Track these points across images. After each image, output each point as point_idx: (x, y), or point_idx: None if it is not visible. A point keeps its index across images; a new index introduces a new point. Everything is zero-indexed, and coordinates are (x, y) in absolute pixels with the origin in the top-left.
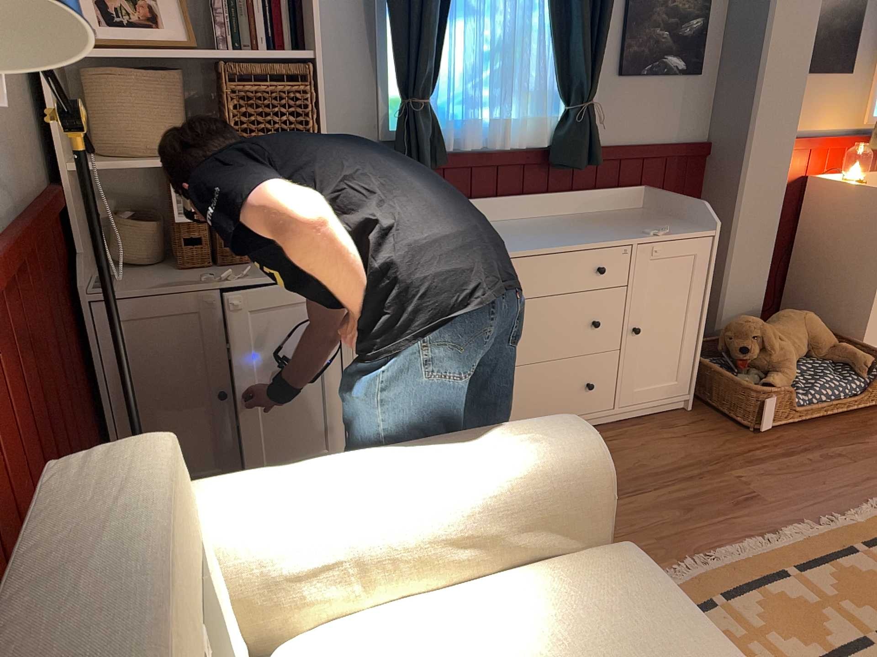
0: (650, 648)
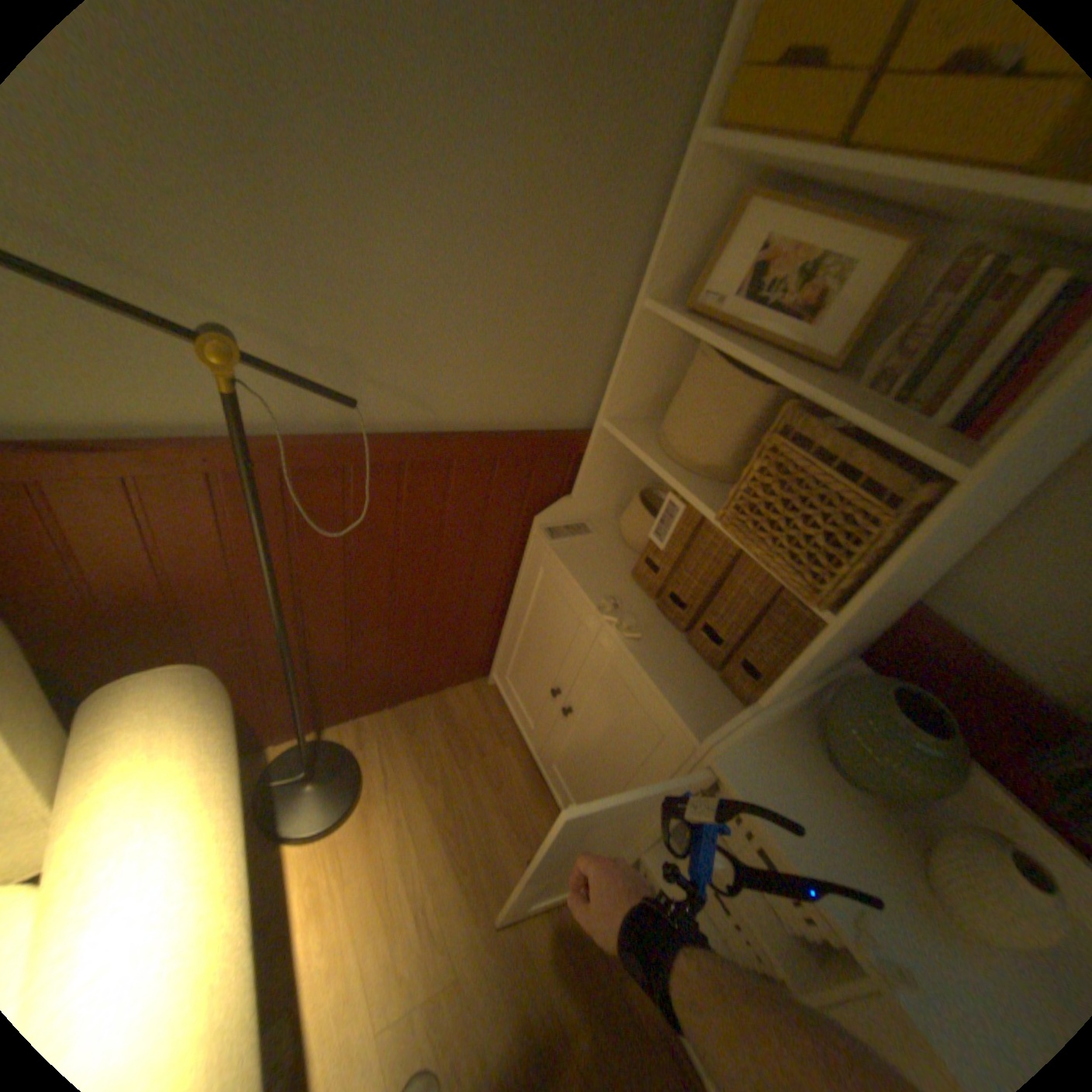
0: None
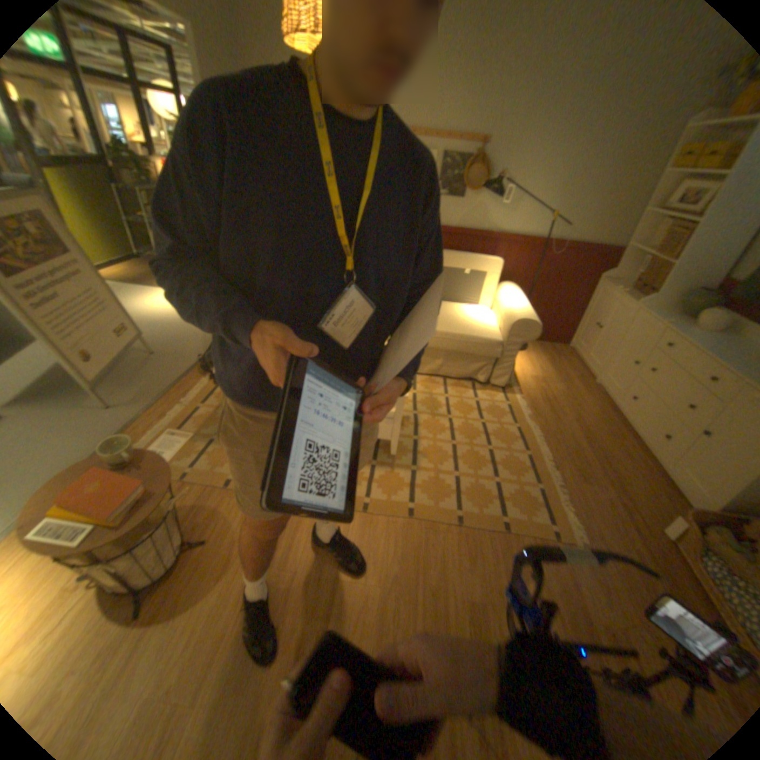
0: (470, 328)
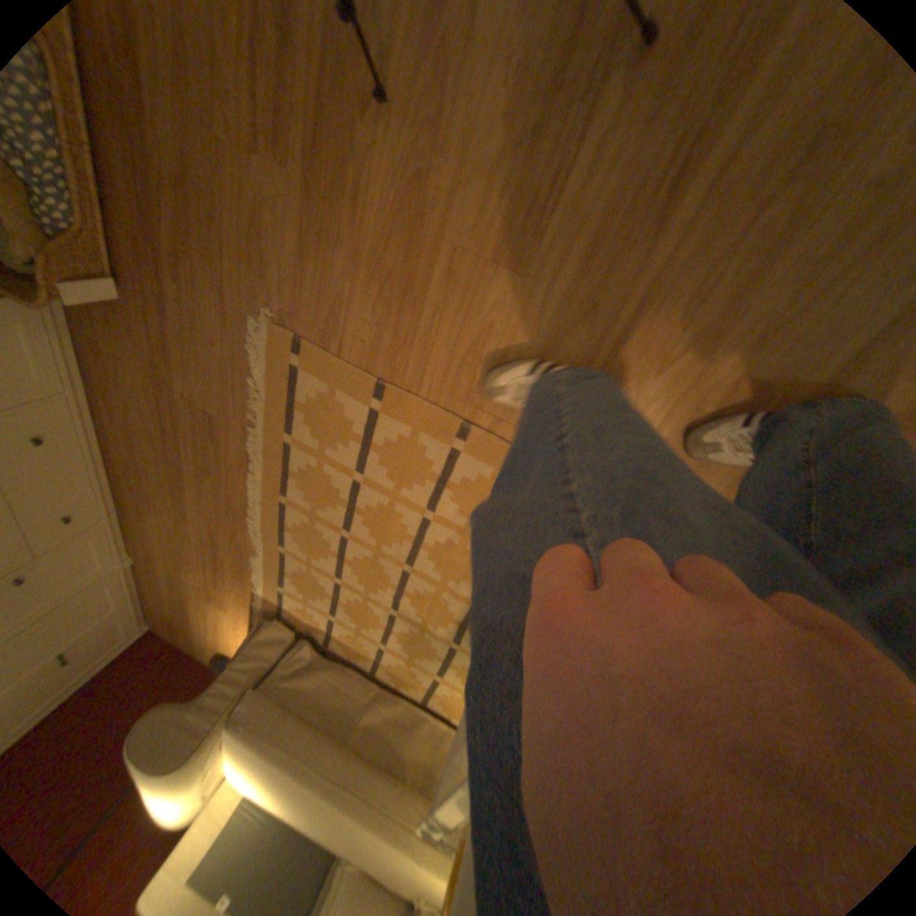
0: (269, 781)
